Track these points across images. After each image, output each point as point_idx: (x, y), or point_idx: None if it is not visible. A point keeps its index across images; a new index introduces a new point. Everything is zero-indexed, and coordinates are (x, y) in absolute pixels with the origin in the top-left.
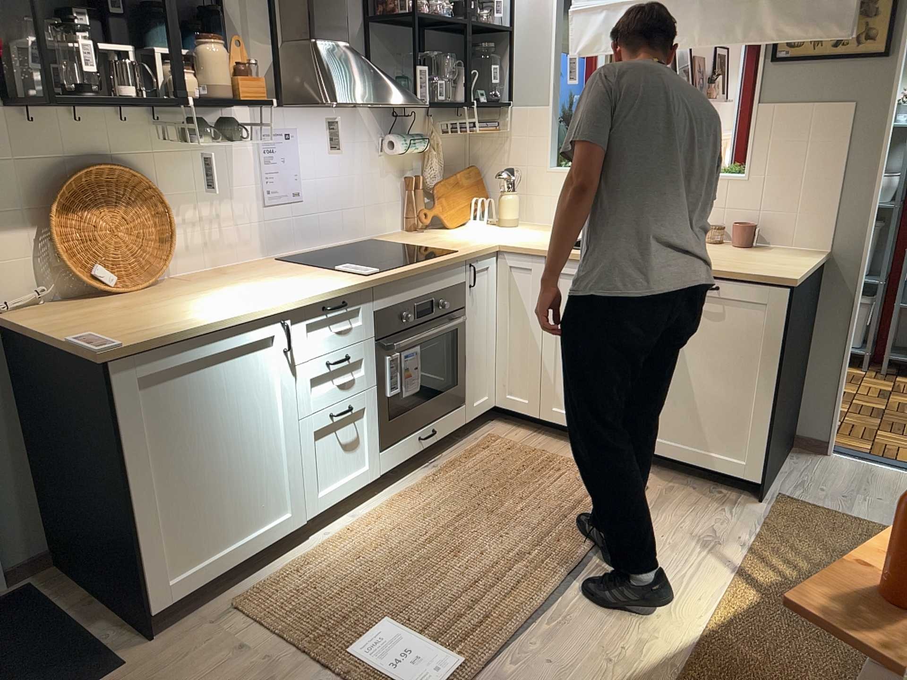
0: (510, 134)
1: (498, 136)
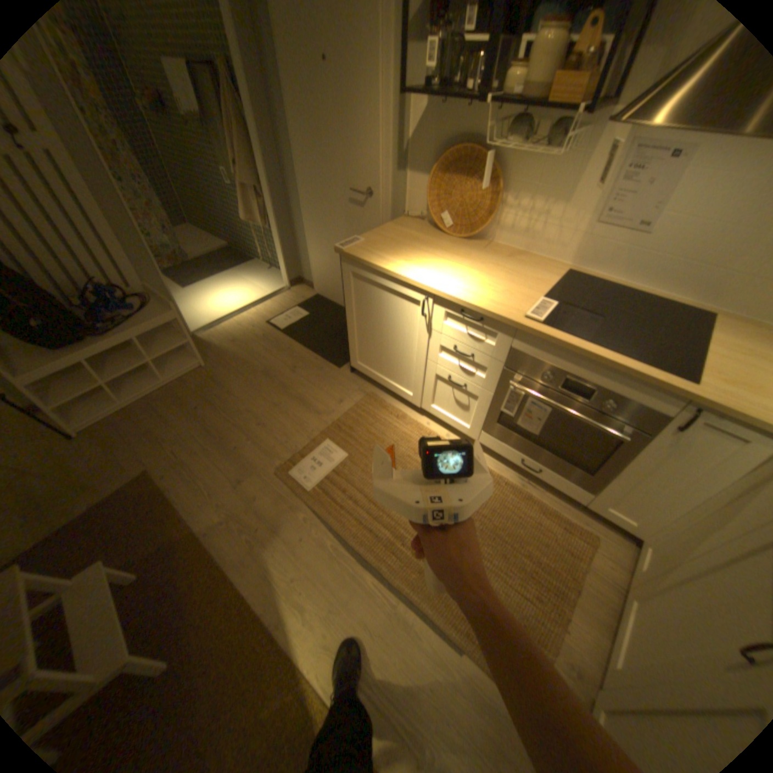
0: None
1: None
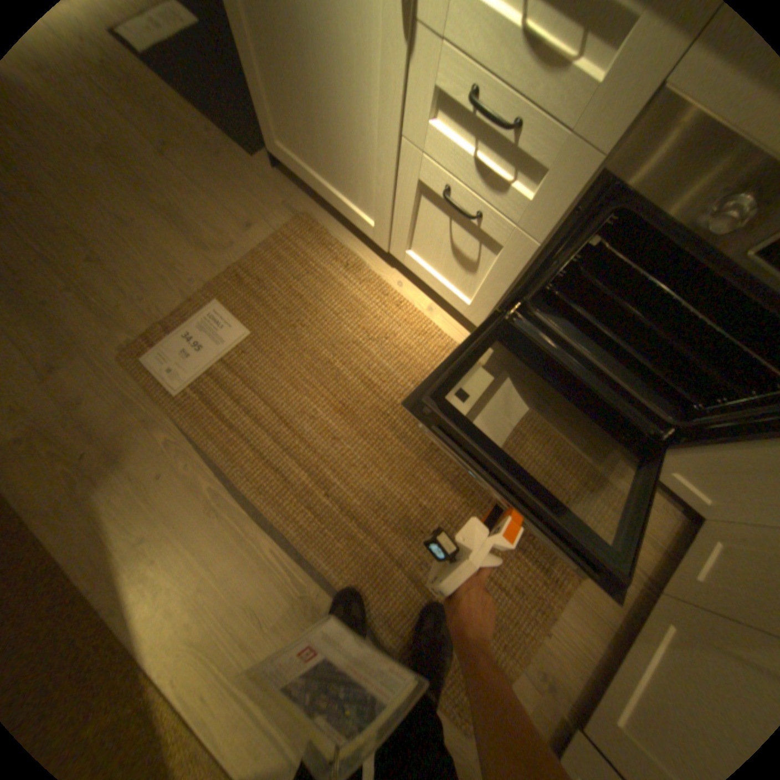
0: None
1: None
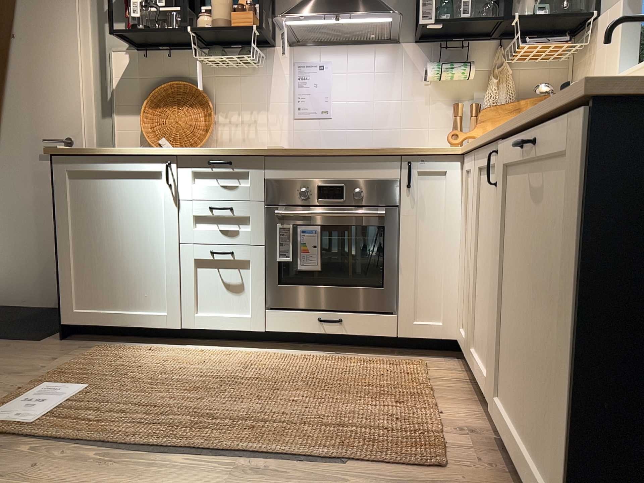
0: (593, 50)
1: (585, 57)
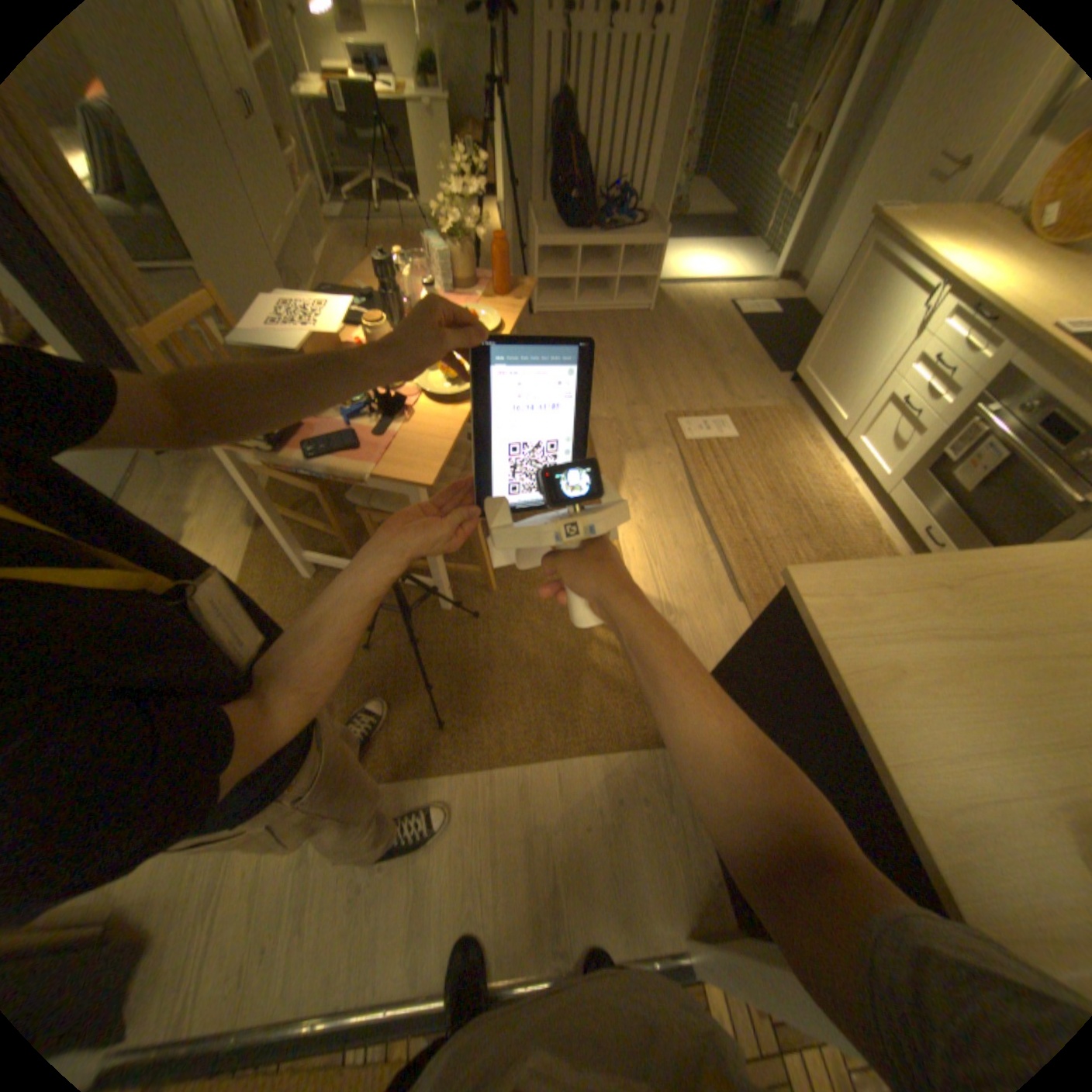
0: None
1: None
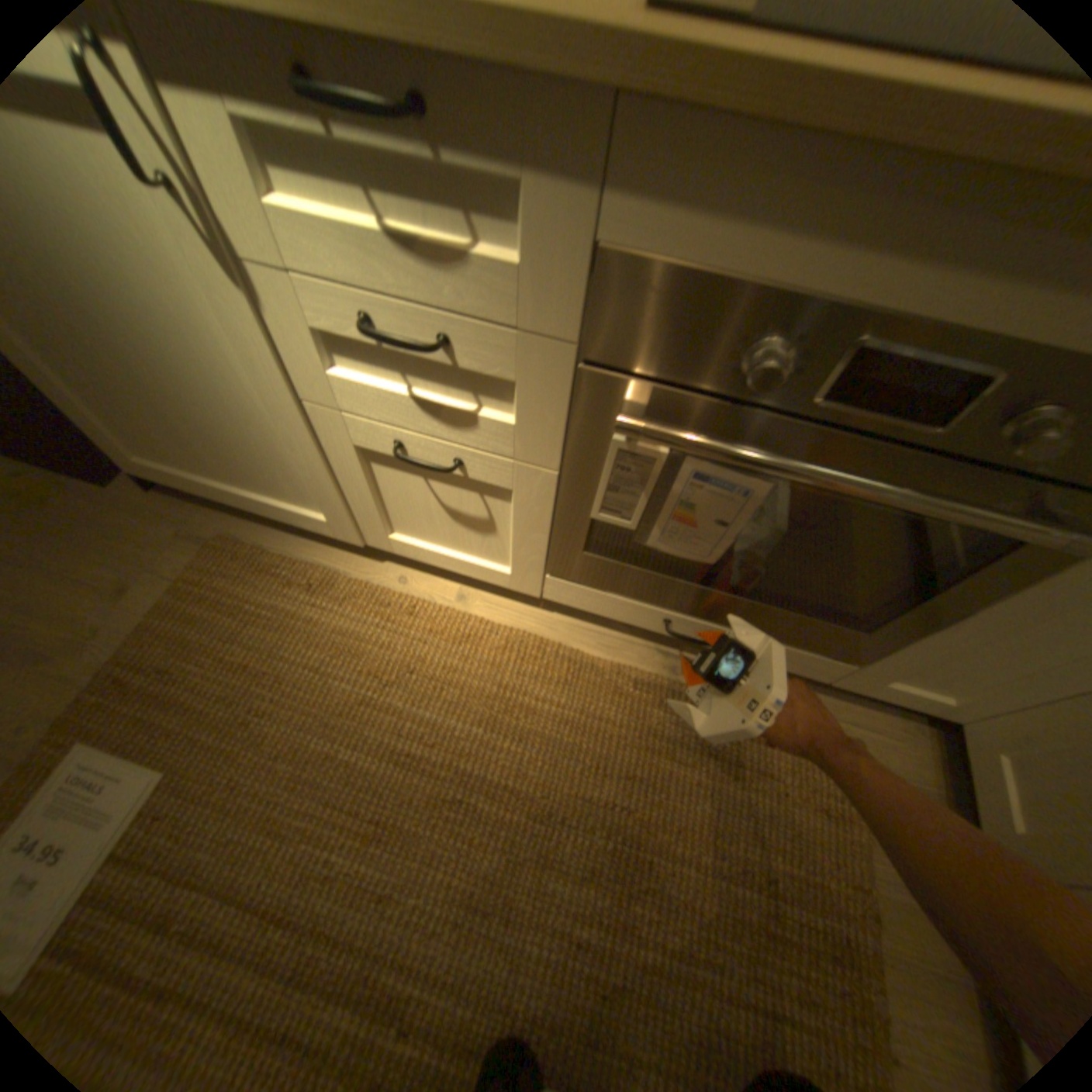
0: None
1: None
